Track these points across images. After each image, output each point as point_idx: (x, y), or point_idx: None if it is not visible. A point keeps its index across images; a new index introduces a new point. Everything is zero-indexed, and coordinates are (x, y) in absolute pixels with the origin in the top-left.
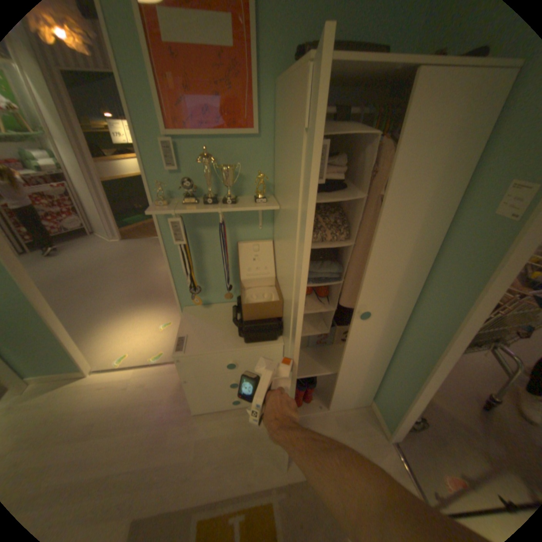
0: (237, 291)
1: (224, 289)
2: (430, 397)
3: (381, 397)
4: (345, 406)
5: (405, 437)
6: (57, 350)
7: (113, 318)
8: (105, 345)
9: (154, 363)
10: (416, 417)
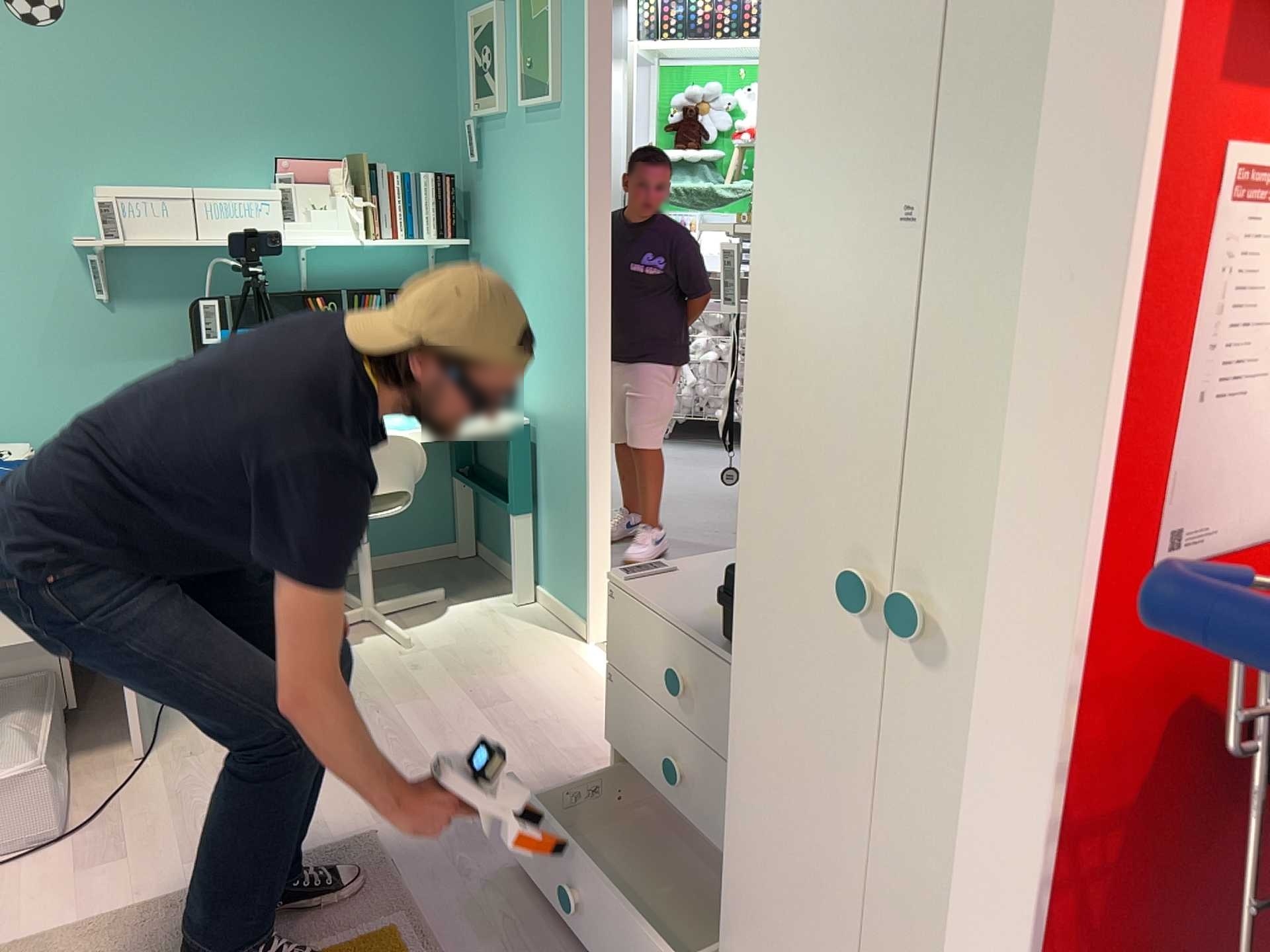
0: None
1: None
2: None
3: None
4: None
5: None
6: (581, 545)
7: None
8: None
9: None
10: None
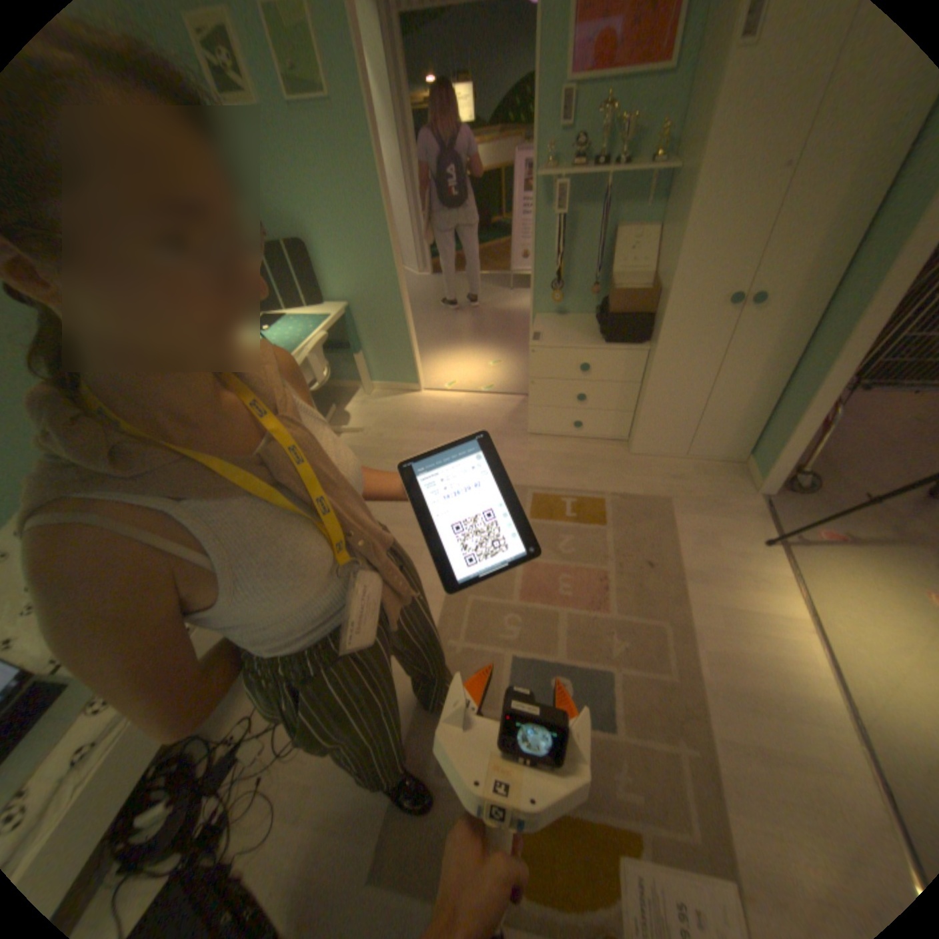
0: (599, 297)
1: (584, 293)
2: (821, 411)
3: (761, 444)
4: (709, 452)
5: (779, 486)
6: (404, 352)
7: (436, 350)
8: (433, 371)
9: (485, 392)
10: (798, 447)
